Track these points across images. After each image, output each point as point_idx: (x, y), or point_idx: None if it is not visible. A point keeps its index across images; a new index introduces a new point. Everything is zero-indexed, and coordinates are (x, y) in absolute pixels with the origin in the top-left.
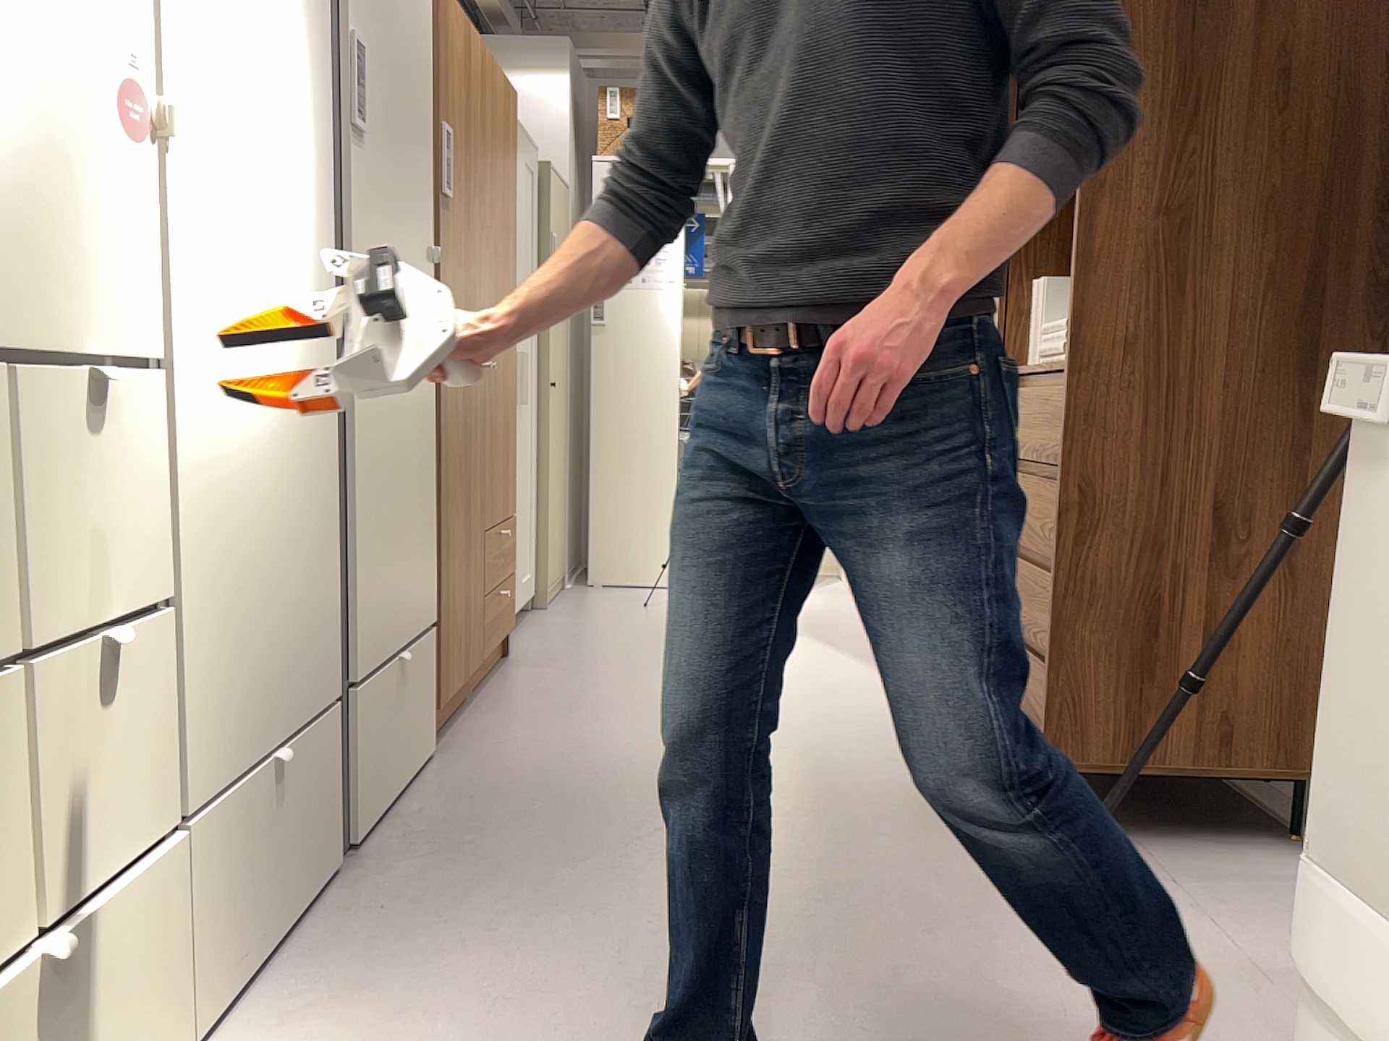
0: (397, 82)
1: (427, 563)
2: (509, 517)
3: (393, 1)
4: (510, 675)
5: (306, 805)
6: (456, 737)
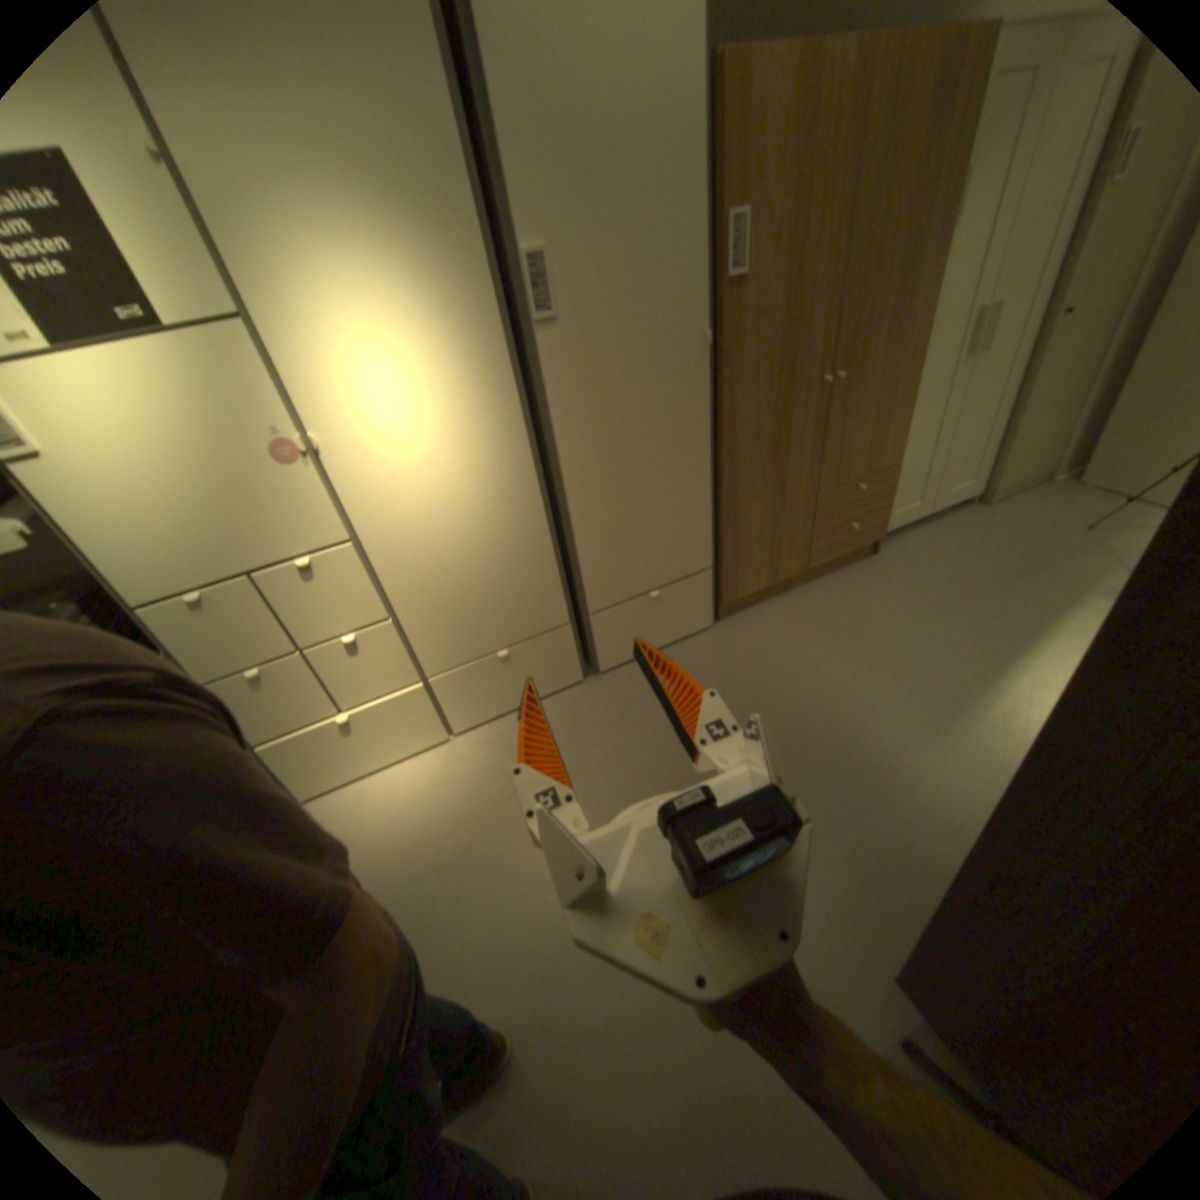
0: (625, 233)
1: (698, 540)
2: (884, 470)
3: (607, 164)
4: (852, 573)
5: (540, 664)
6: (743, 618)
